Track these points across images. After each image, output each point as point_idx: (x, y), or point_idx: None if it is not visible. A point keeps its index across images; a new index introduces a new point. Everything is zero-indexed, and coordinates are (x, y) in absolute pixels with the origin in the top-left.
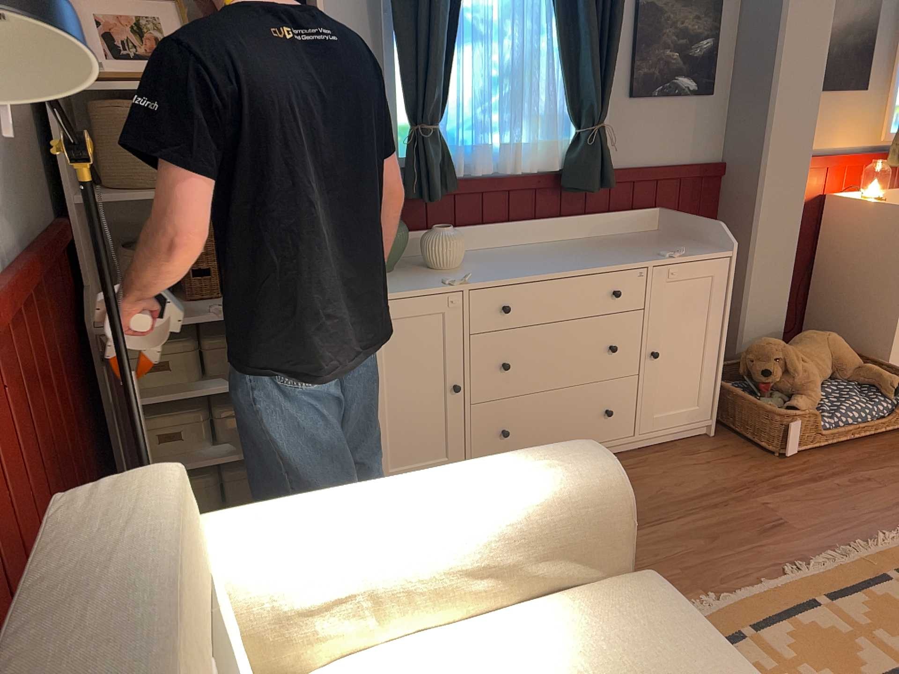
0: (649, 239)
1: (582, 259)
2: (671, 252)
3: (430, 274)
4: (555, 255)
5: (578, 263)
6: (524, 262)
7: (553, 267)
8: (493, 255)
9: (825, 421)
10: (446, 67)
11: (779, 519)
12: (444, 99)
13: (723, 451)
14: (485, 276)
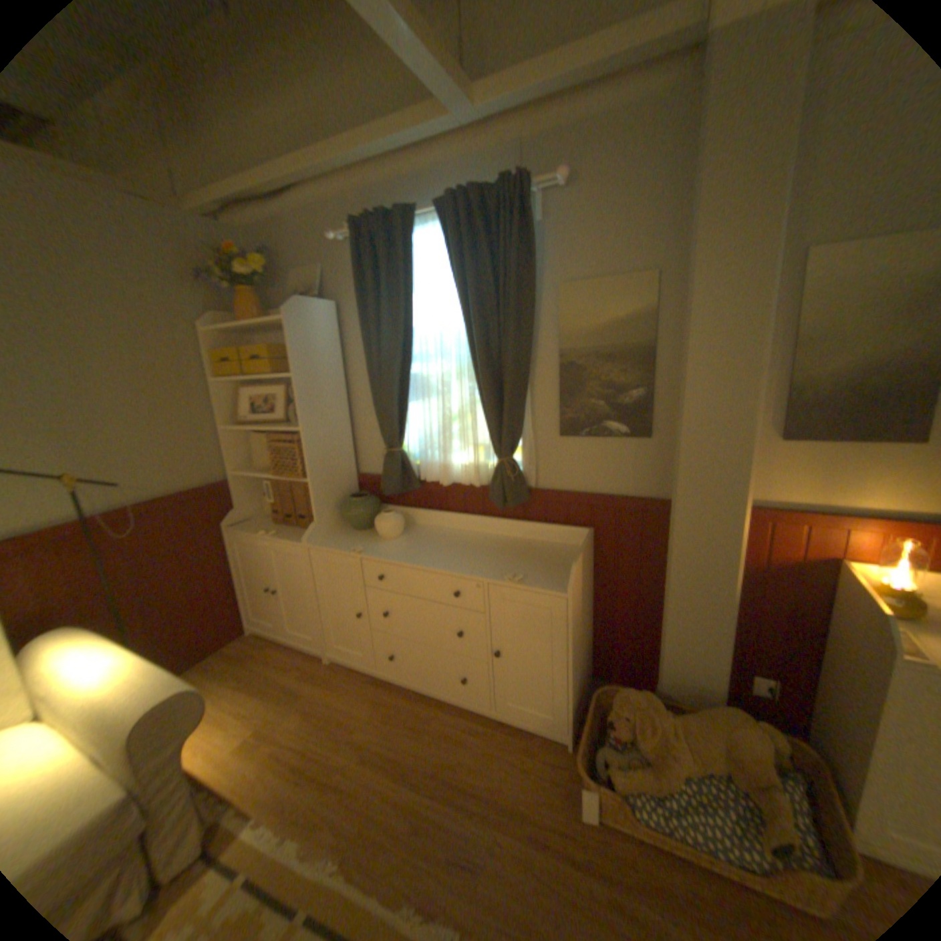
0: (551, 555)
1: (458, 558)
2: (511, 576)
3: (368, 540)
4: (457, 547)
5: (443, 561)
6: (425, 548)
7: (424, 558)
8: (431, 535)
9: (651, 816)
10: (401, 415)
11: (483, 865)
12: (401, 433)
13: (554, 771)
14: (380, 552)
